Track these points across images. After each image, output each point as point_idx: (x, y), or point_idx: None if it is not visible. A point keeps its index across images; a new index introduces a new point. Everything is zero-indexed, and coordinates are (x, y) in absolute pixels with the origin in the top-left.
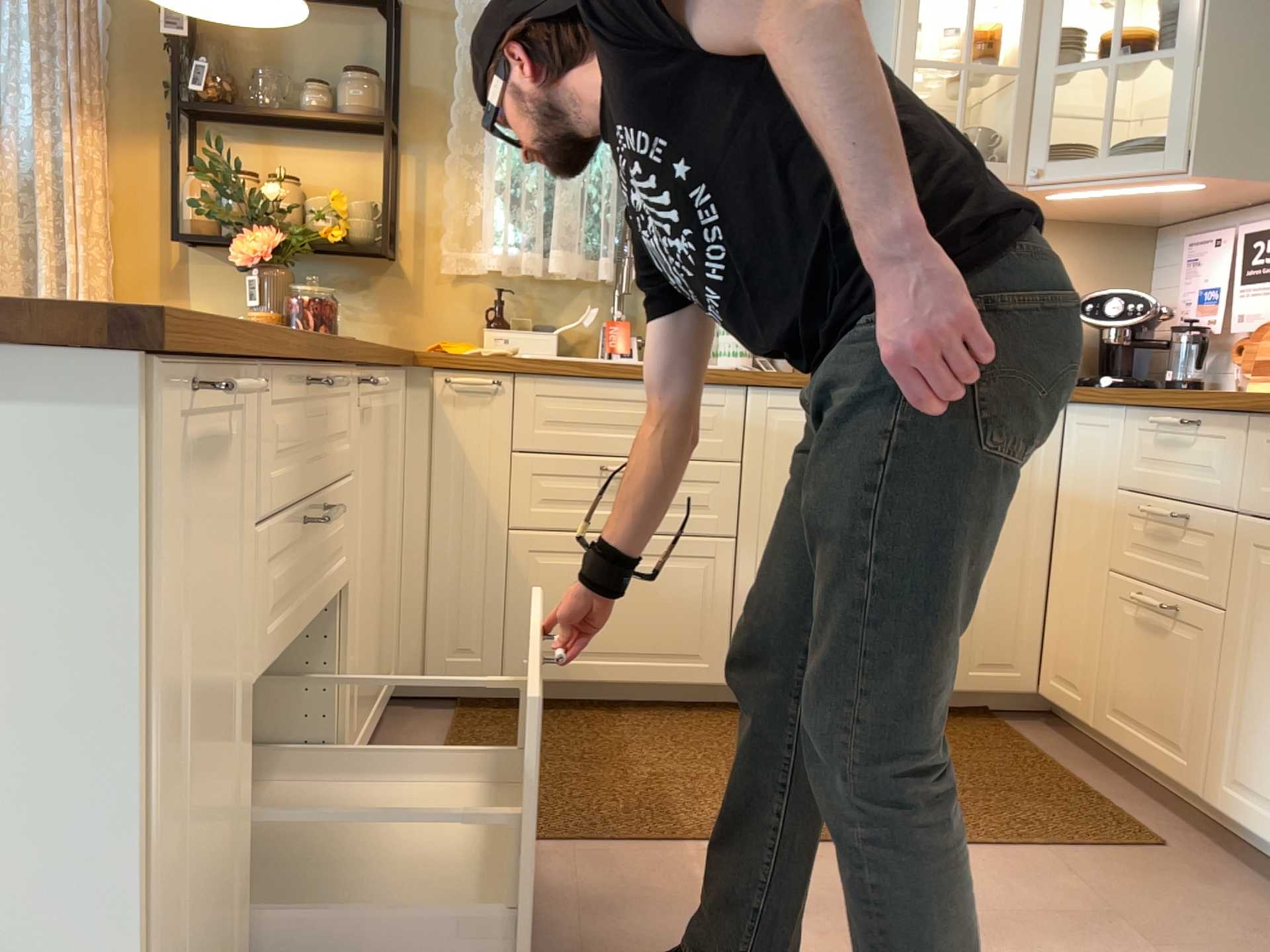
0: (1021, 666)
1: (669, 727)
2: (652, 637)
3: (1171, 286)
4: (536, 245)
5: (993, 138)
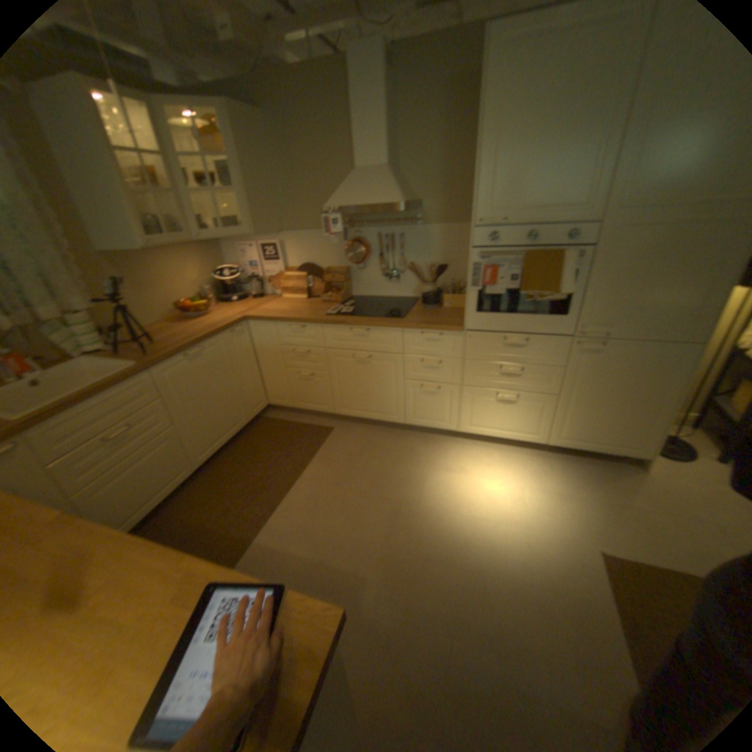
0: (264, 400)
1: (189, 500)
2: (163, 479)
3: (232, 257)
4: None
5: (172, 220)
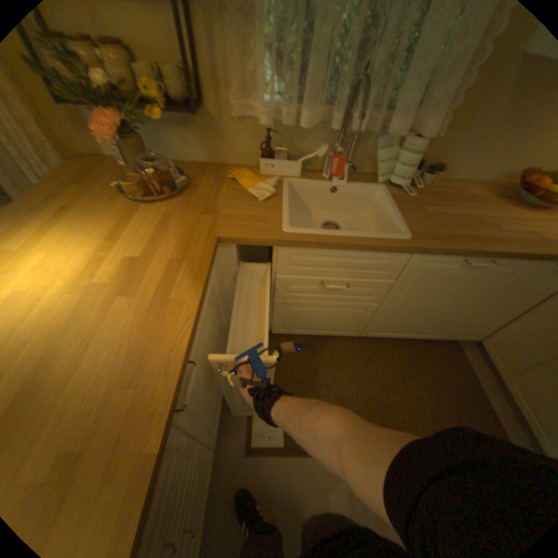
0: (480, 336)
1: (334, 350)
2: (333, 326)
3: None
4: (293, 100)
5: None
